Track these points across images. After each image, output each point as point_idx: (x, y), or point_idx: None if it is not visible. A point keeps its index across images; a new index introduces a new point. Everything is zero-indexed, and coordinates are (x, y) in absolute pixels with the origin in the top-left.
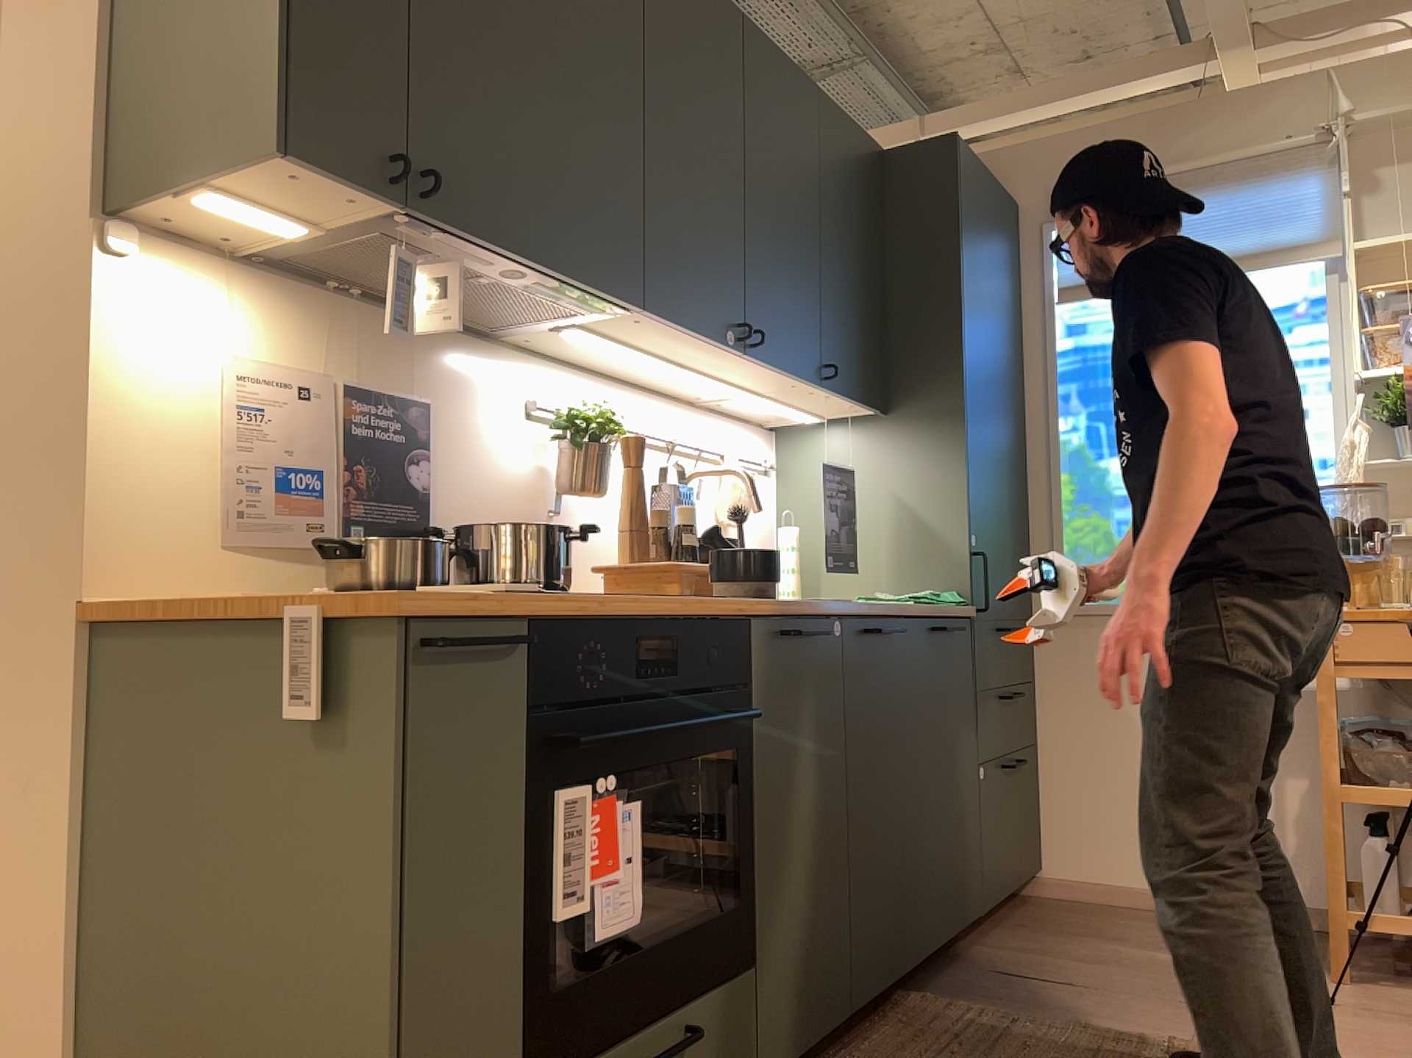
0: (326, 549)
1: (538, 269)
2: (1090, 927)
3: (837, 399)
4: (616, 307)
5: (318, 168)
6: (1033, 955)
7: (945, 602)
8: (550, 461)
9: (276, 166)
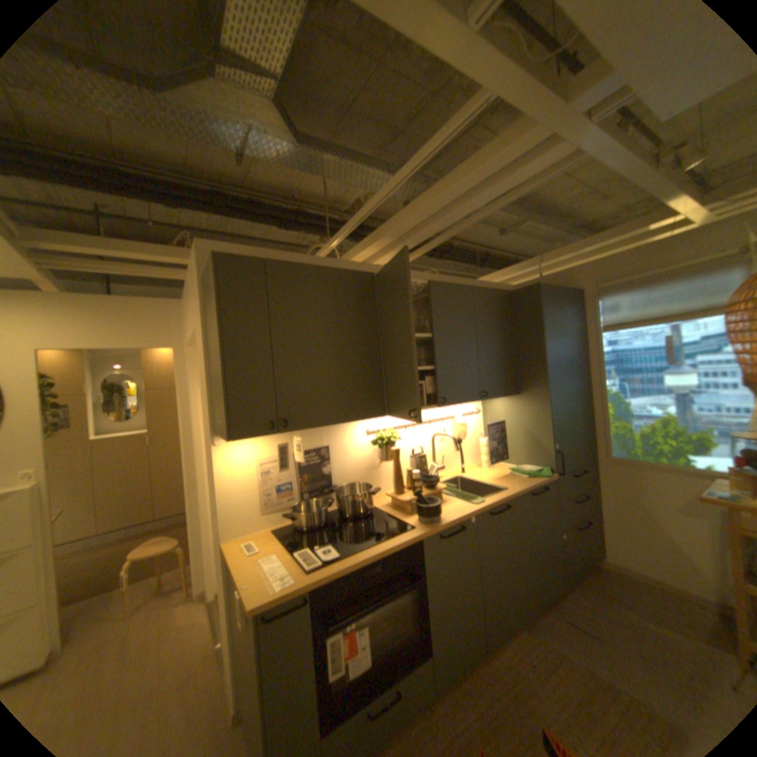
0: (291, 510)
1: (338, 423)
2: (621, 597)
3: (493, 398)
4: (377, 415)
5: (243, 437)
6: (587, 613)
7: (541, 477)
8: (376, 448)
9: (231, 440)
